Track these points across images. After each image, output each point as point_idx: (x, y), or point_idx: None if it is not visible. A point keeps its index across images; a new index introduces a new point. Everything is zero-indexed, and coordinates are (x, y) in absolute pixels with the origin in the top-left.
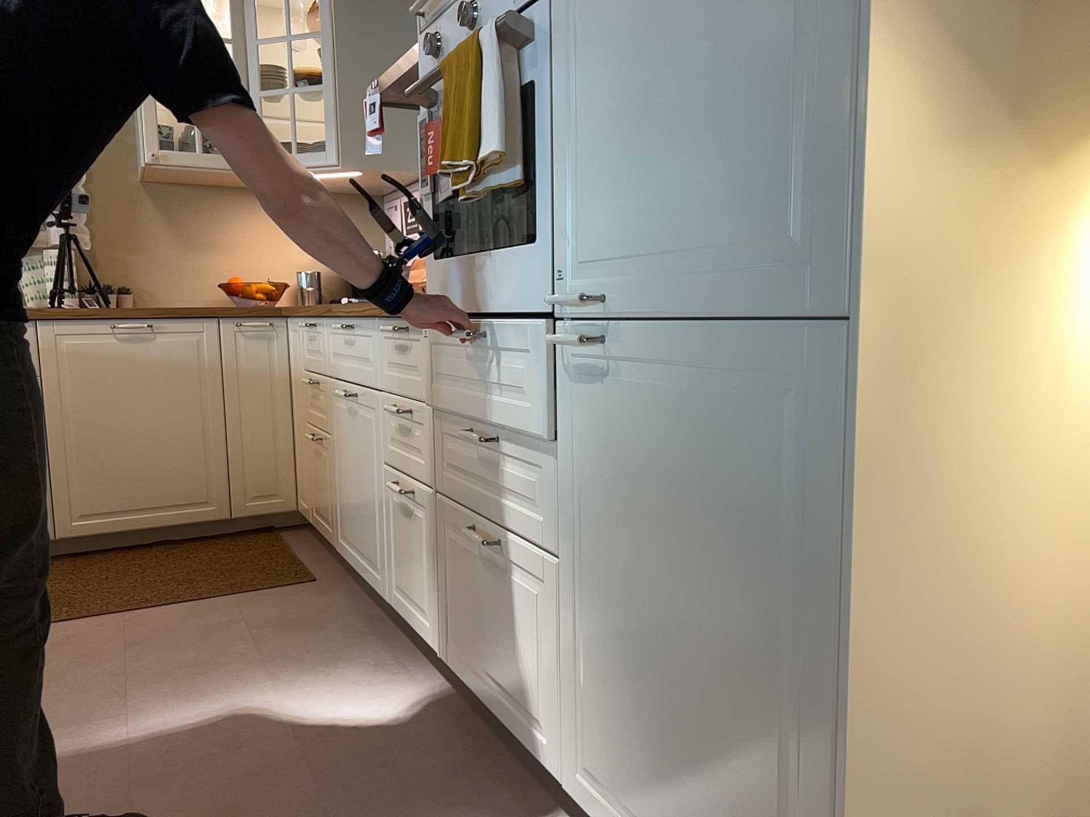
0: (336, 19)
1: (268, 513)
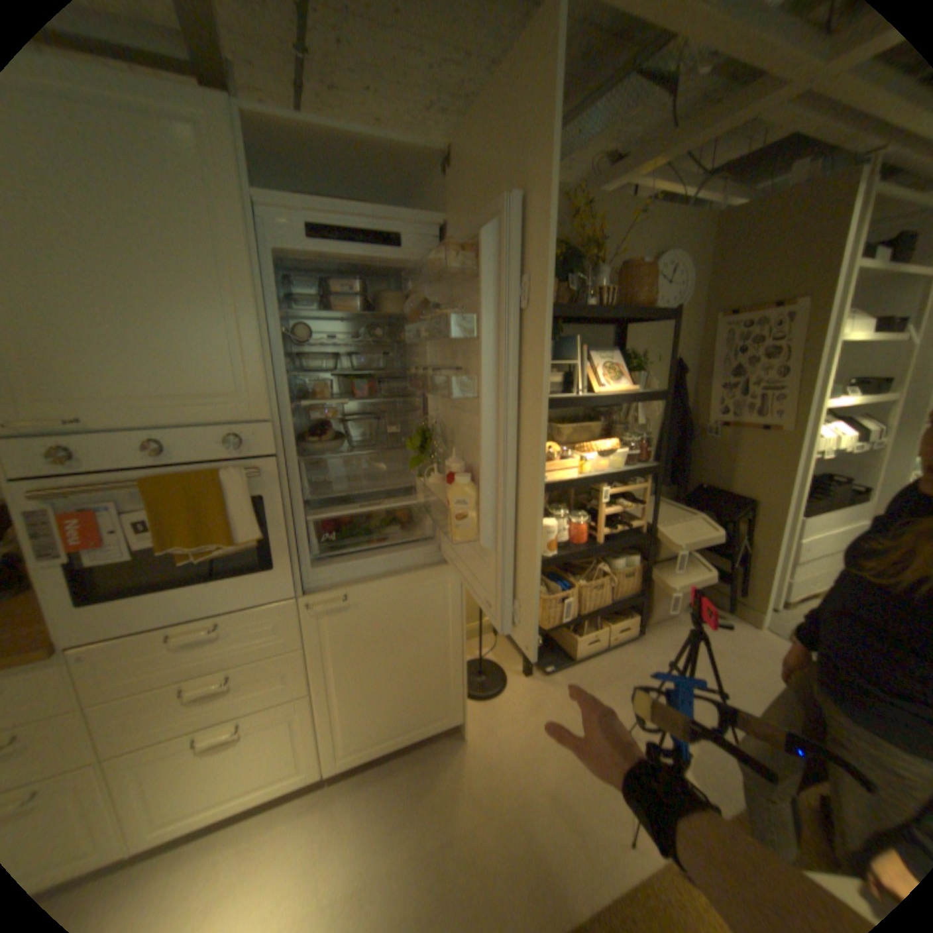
0: None
1: None
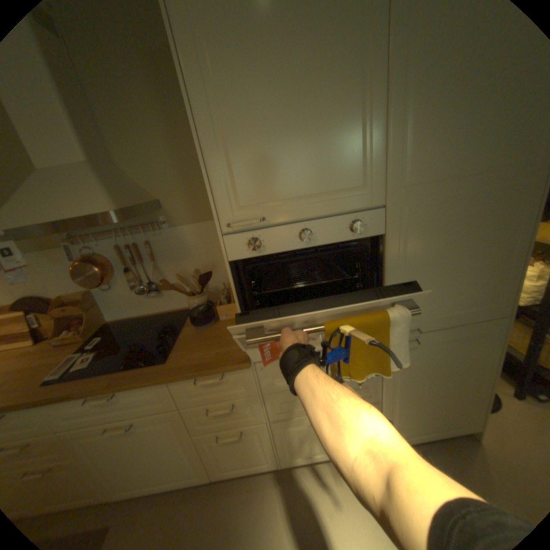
0: None
1: None
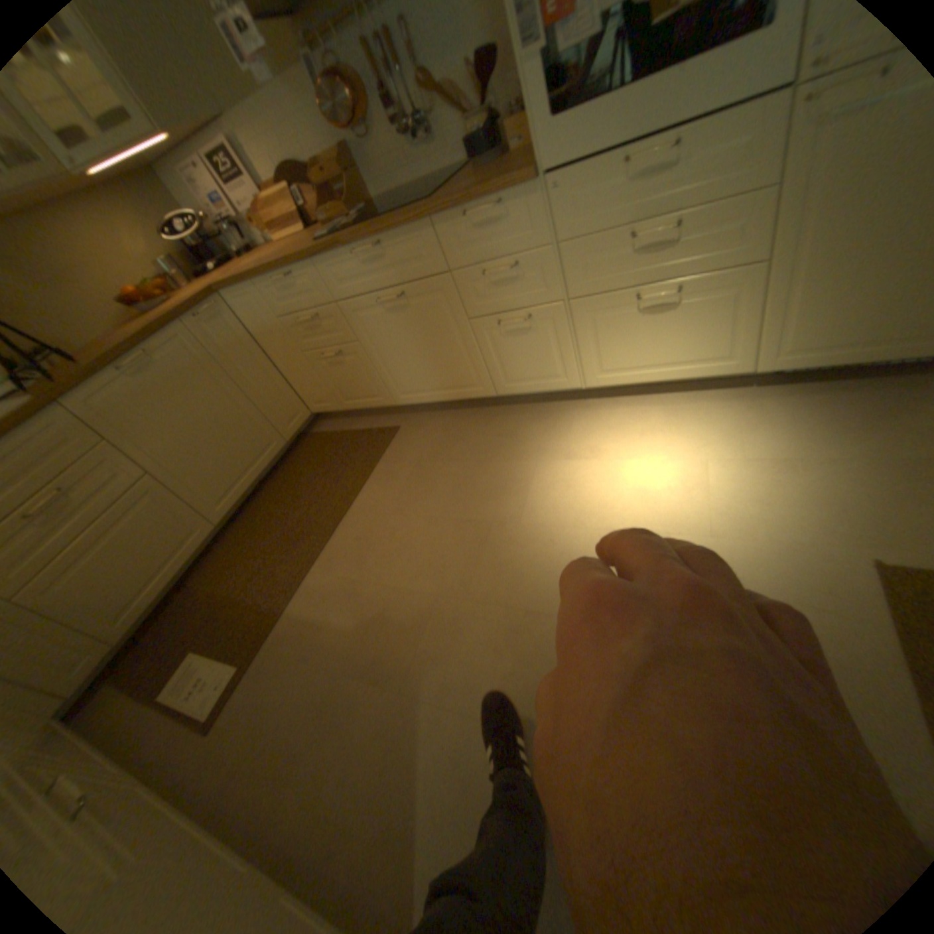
0: None
1: (301, 425)
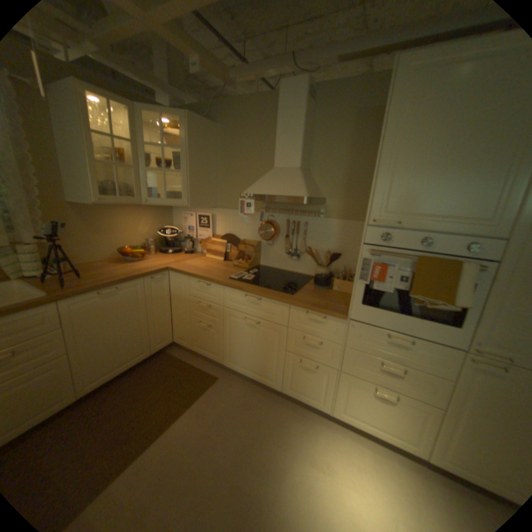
0: (185, 141)
1: (163, 347)
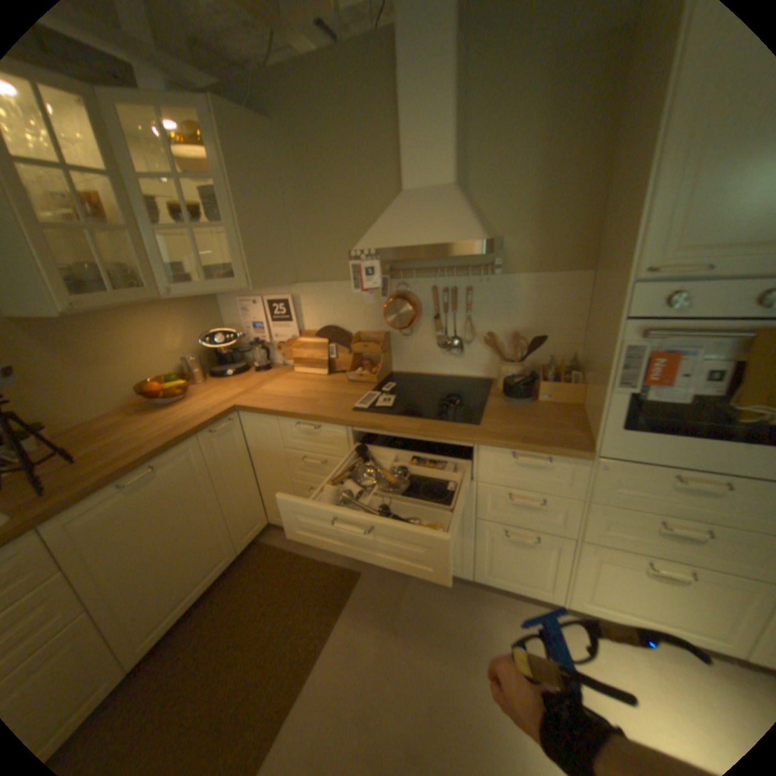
0: (220, 161)
1: (255, 537)
